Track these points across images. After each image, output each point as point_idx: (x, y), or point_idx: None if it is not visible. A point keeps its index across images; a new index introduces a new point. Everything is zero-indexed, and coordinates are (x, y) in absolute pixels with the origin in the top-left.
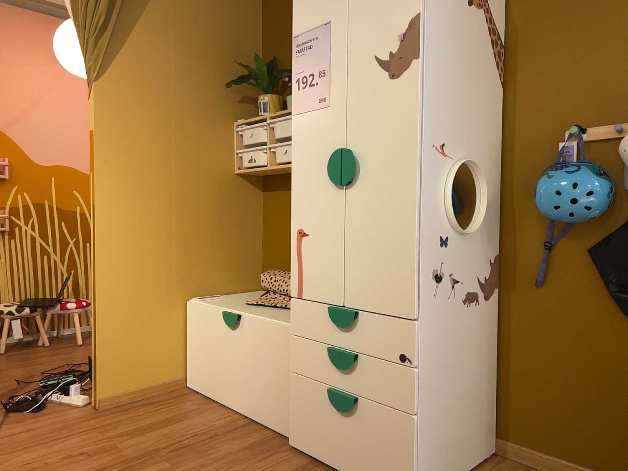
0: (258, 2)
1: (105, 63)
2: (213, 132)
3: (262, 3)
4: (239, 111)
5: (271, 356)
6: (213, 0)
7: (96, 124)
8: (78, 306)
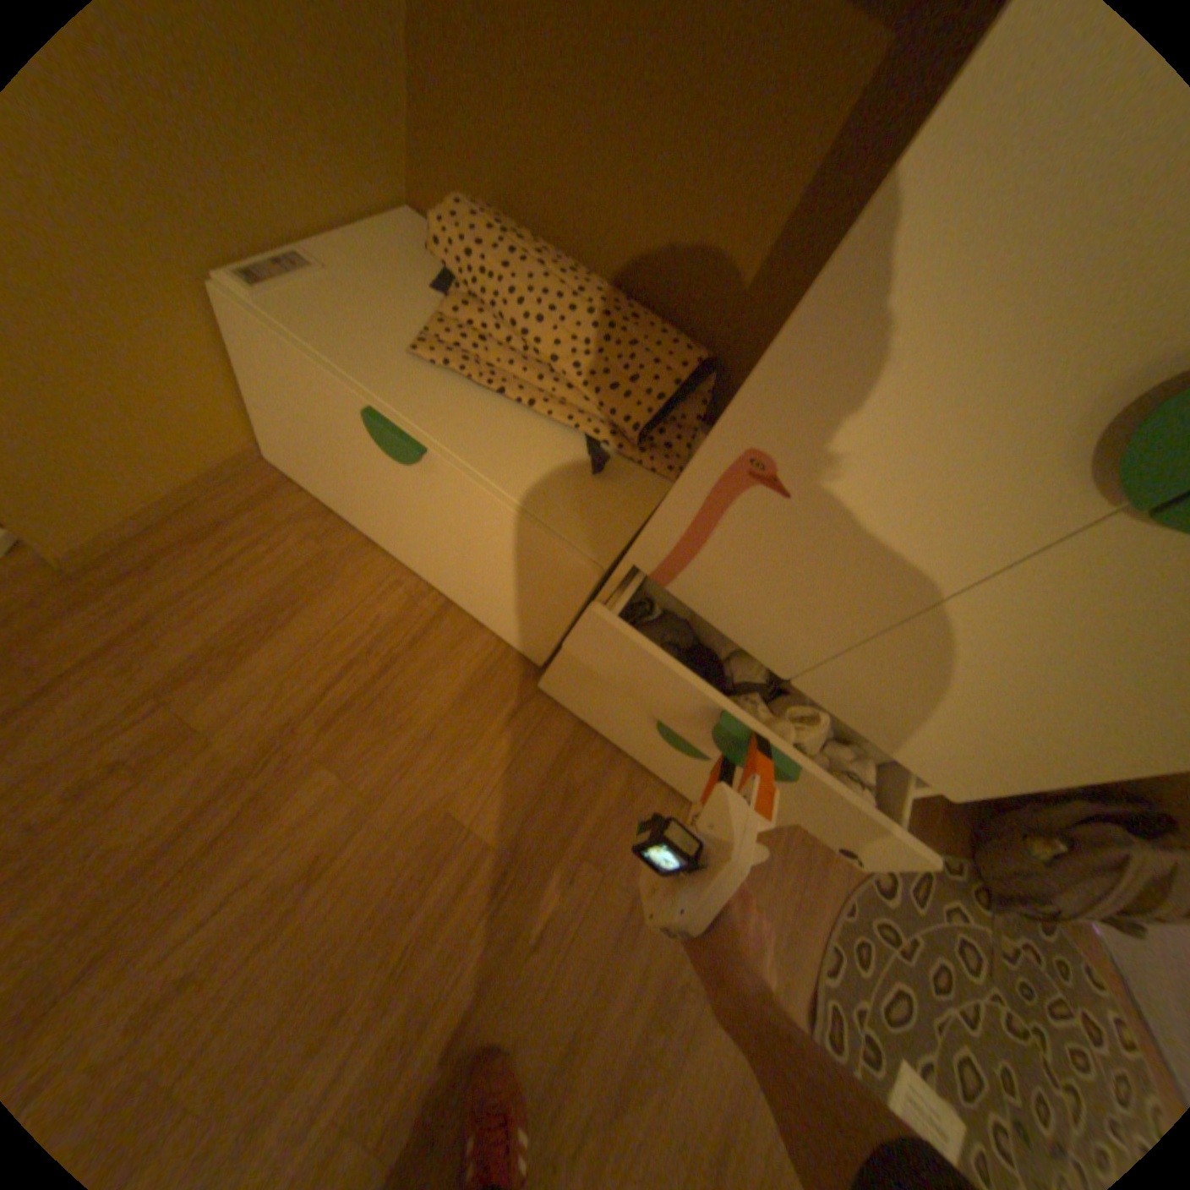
0: None
1: None
2: None
3: None
4: None
5: (516, 567)
6: None
7: None
8: None
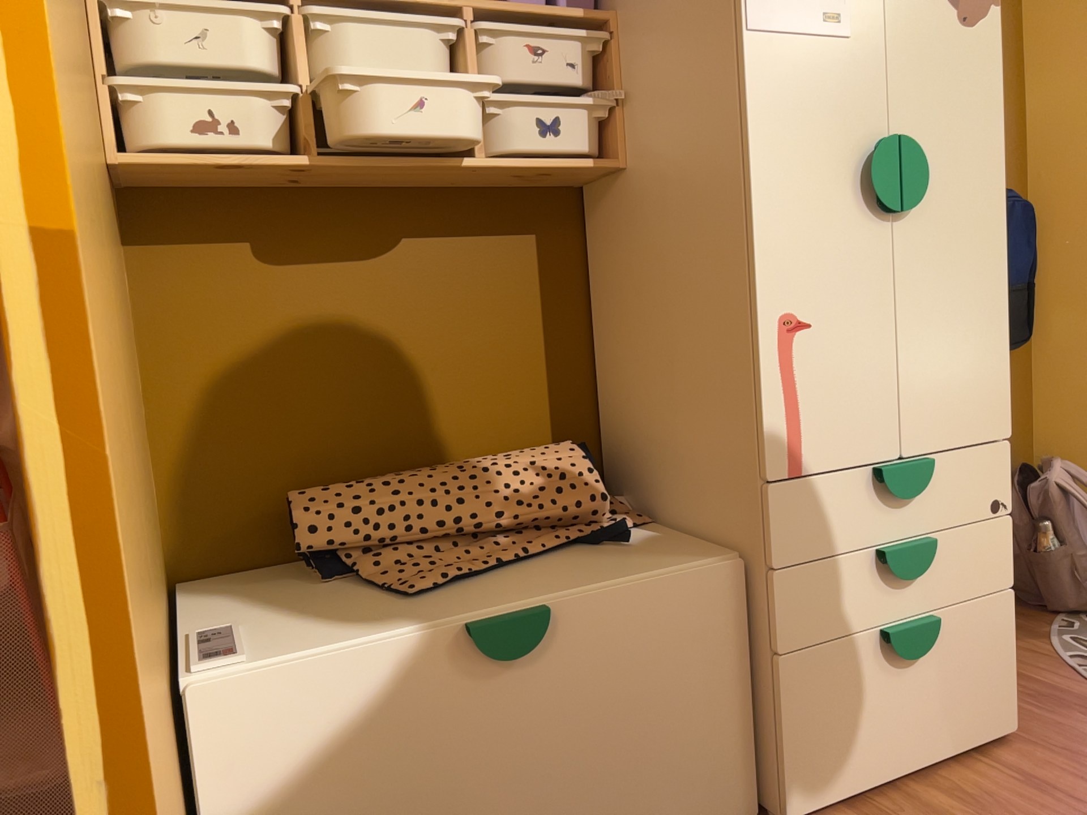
0: None
1: None
2: None
3: None
4: None
5: (677, 663)
6: None
7: None
8: None
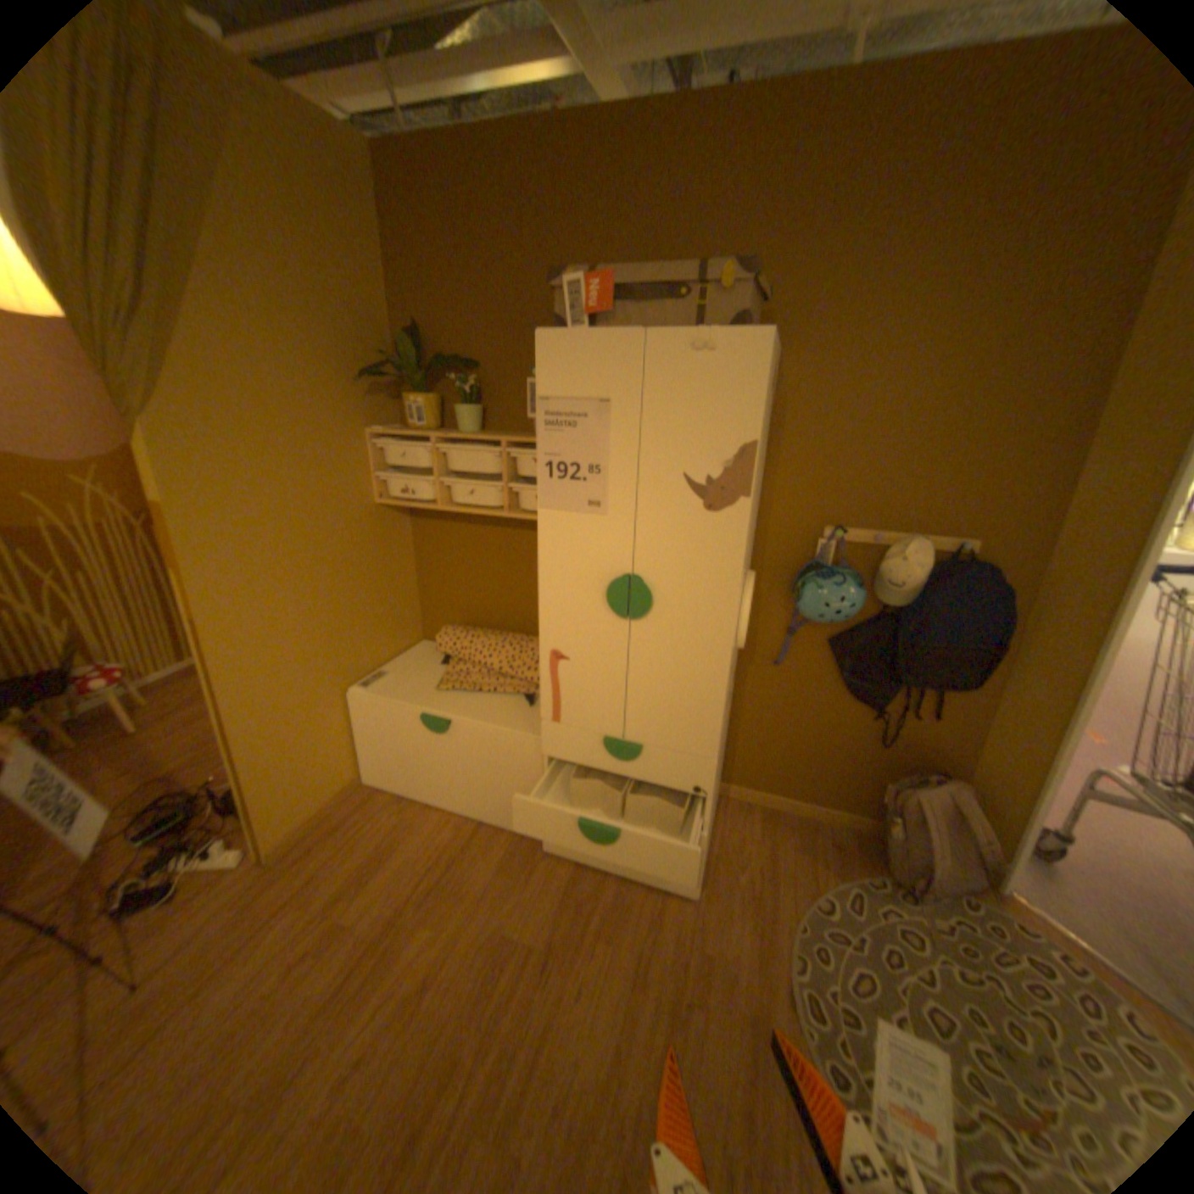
0: (370, 212)
1: (145, 376)
2: (339, 454)
3: (375, 214)
4: (368, 411)
5: (505, 767)
6: (303, 217)
7: (158, 494)
8: (109, 685)
